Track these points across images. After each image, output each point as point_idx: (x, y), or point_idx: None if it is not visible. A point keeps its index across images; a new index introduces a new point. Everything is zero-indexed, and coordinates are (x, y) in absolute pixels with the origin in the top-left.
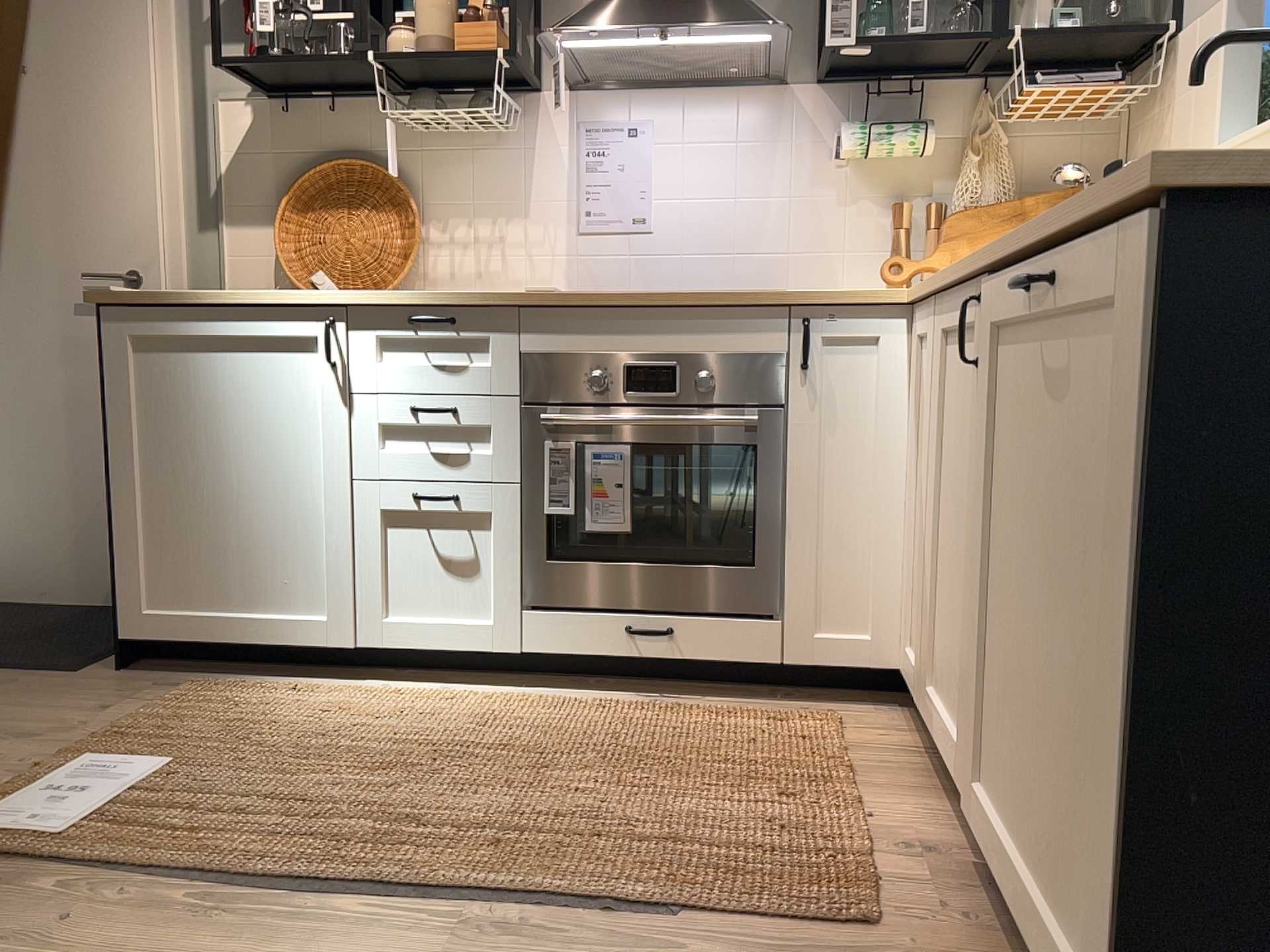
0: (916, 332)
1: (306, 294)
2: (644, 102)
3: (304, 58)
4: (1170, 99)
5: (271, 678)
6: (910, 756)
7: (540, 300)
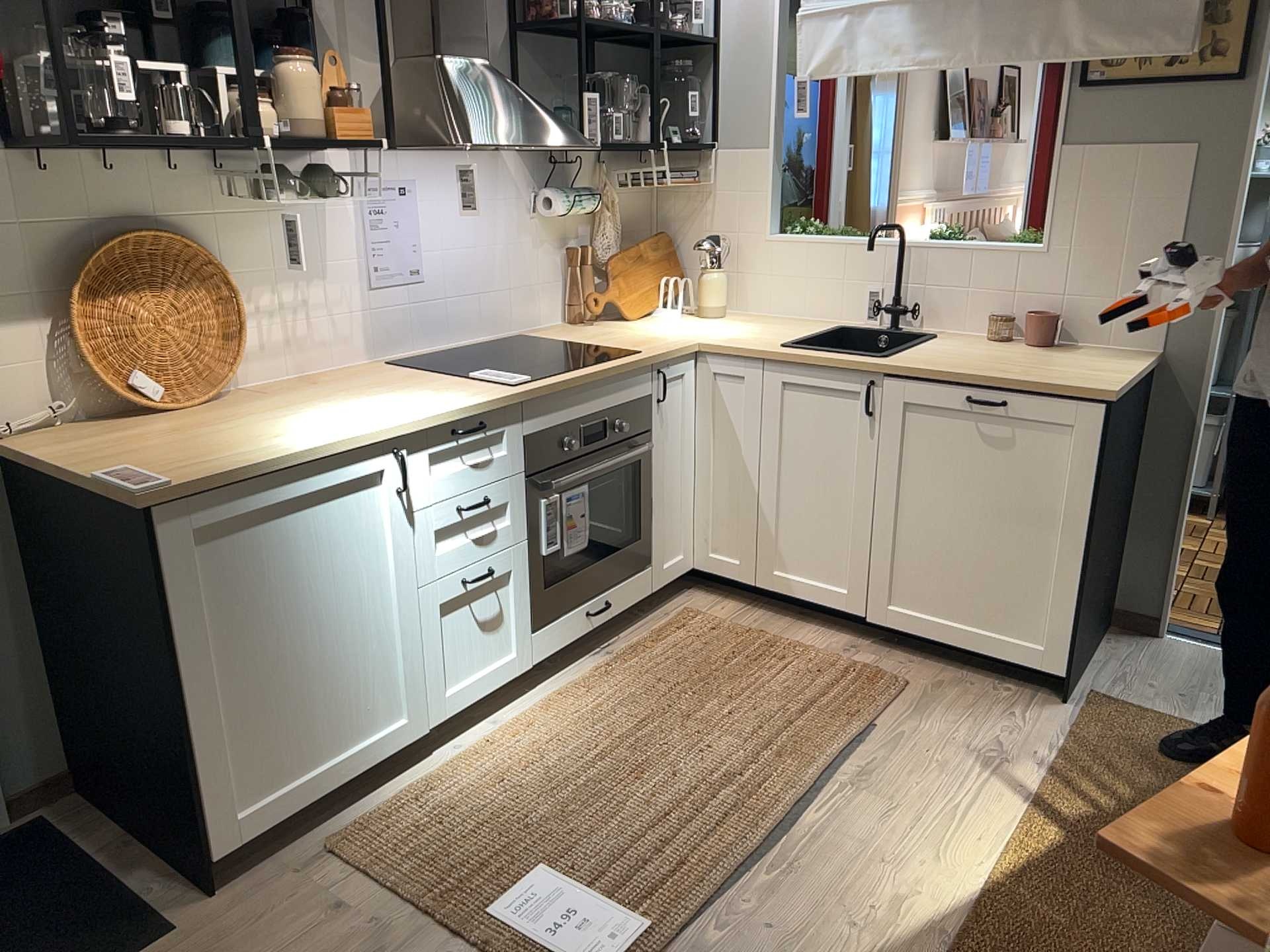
0: (699, 365)
1: (376, 432)
2: (409, 163)
3: (193, 141)
4: (715, 187)
5: (360, 801)
6: (752, 612)
7: (538, 392)
